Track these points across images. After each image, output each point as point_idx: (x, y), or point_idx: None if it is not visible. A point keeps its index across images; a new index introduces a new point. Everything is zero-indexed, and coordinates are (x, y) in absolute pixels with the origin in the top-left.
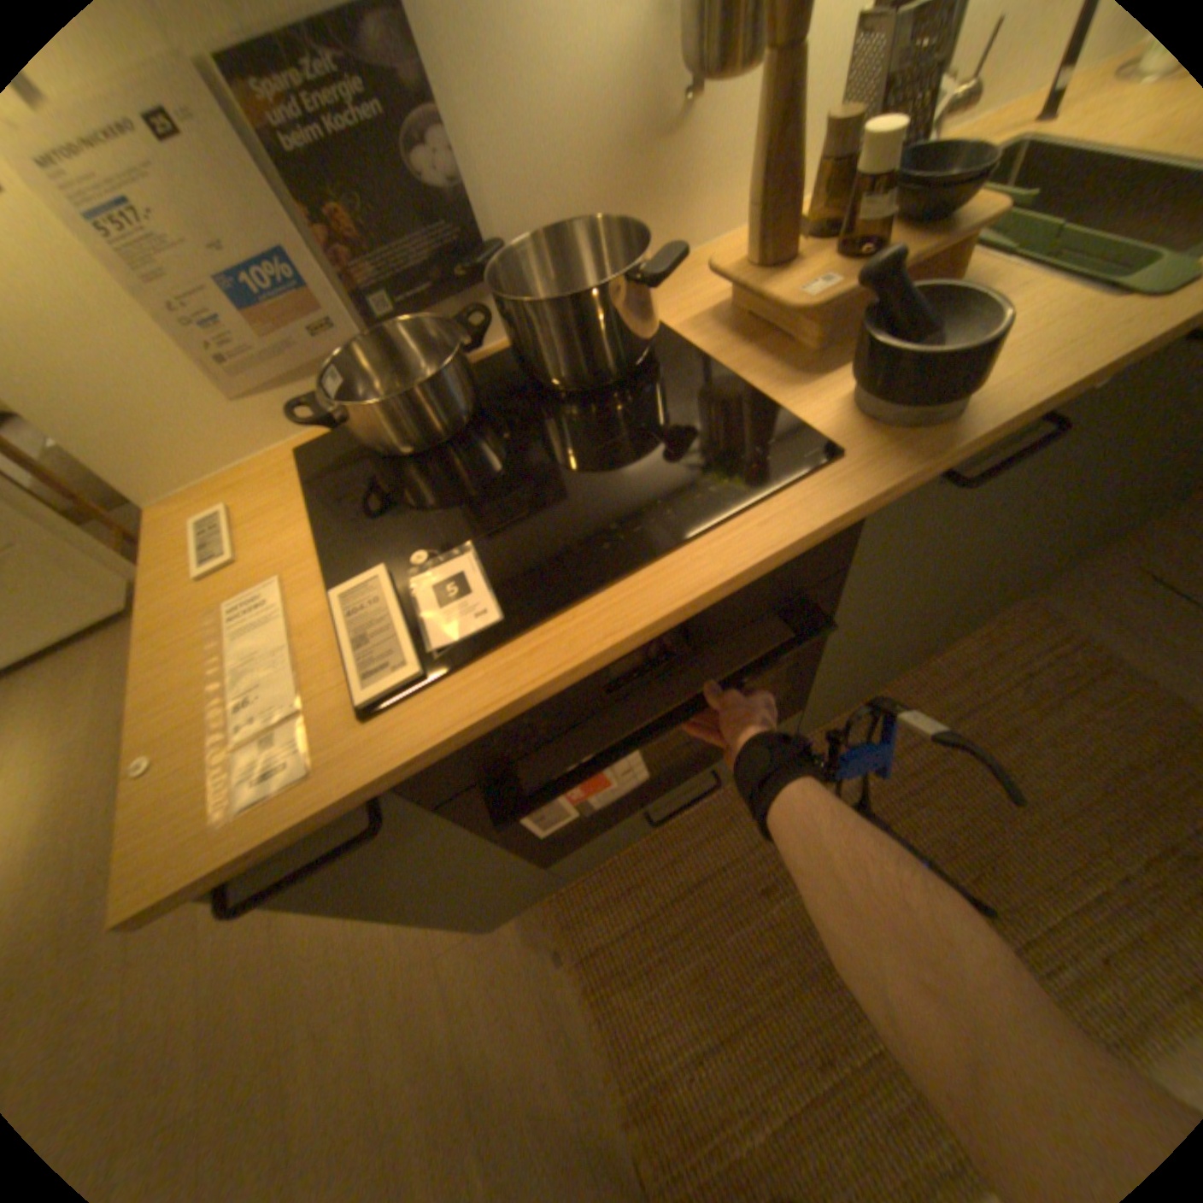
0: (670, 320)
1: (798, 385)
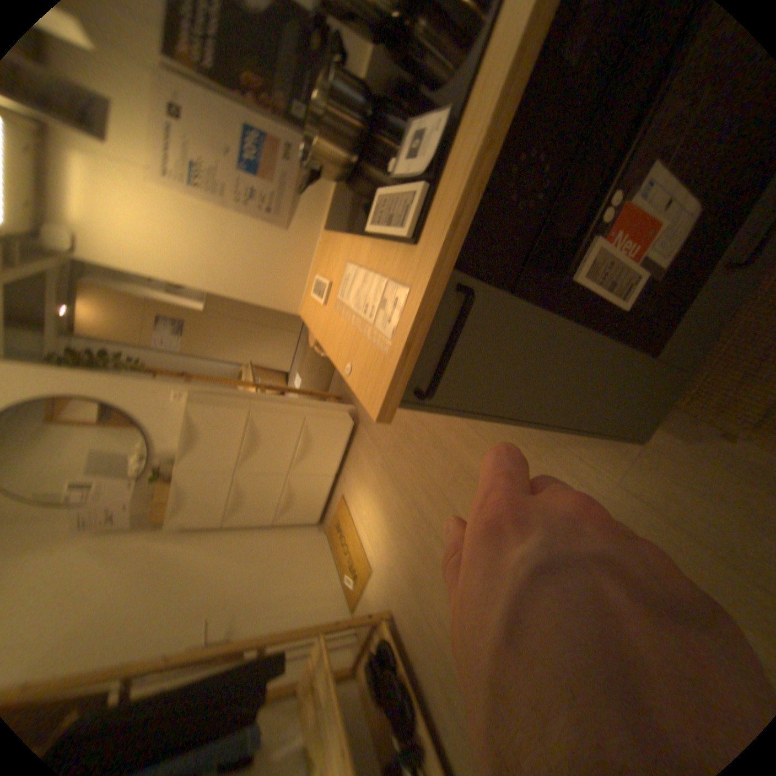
0: None
1: None
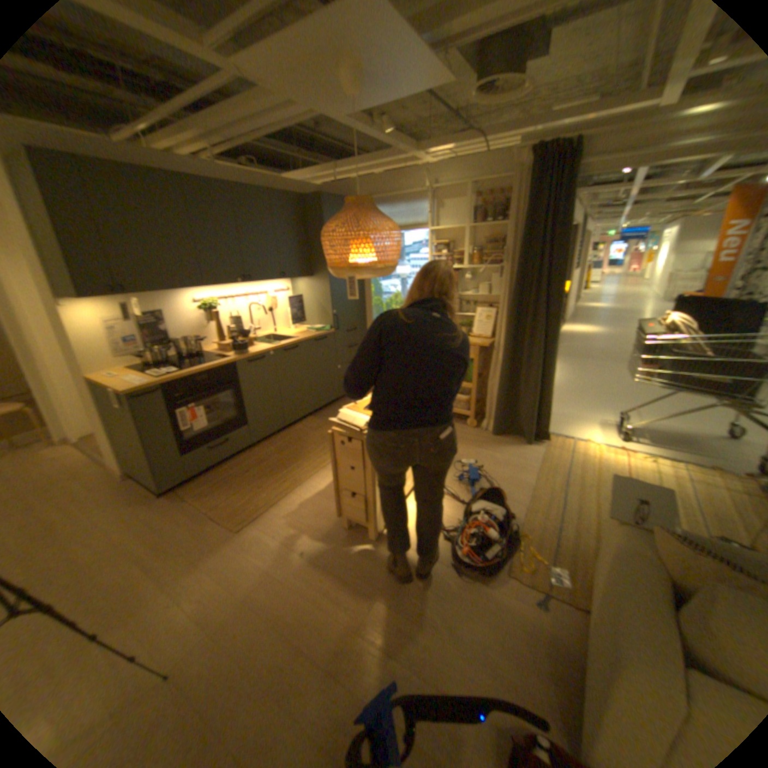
0: (205, 352)
1: (225, 354)
